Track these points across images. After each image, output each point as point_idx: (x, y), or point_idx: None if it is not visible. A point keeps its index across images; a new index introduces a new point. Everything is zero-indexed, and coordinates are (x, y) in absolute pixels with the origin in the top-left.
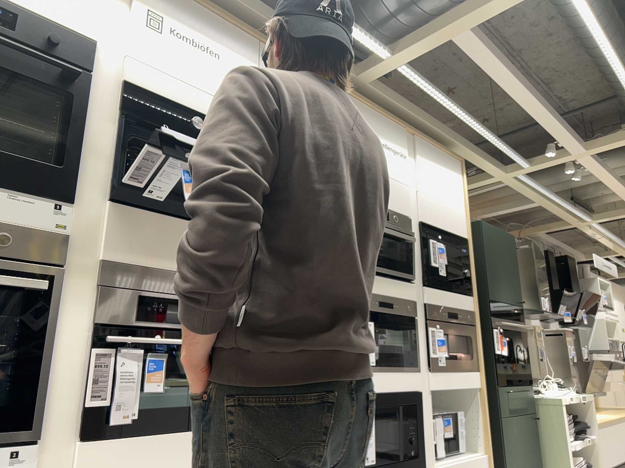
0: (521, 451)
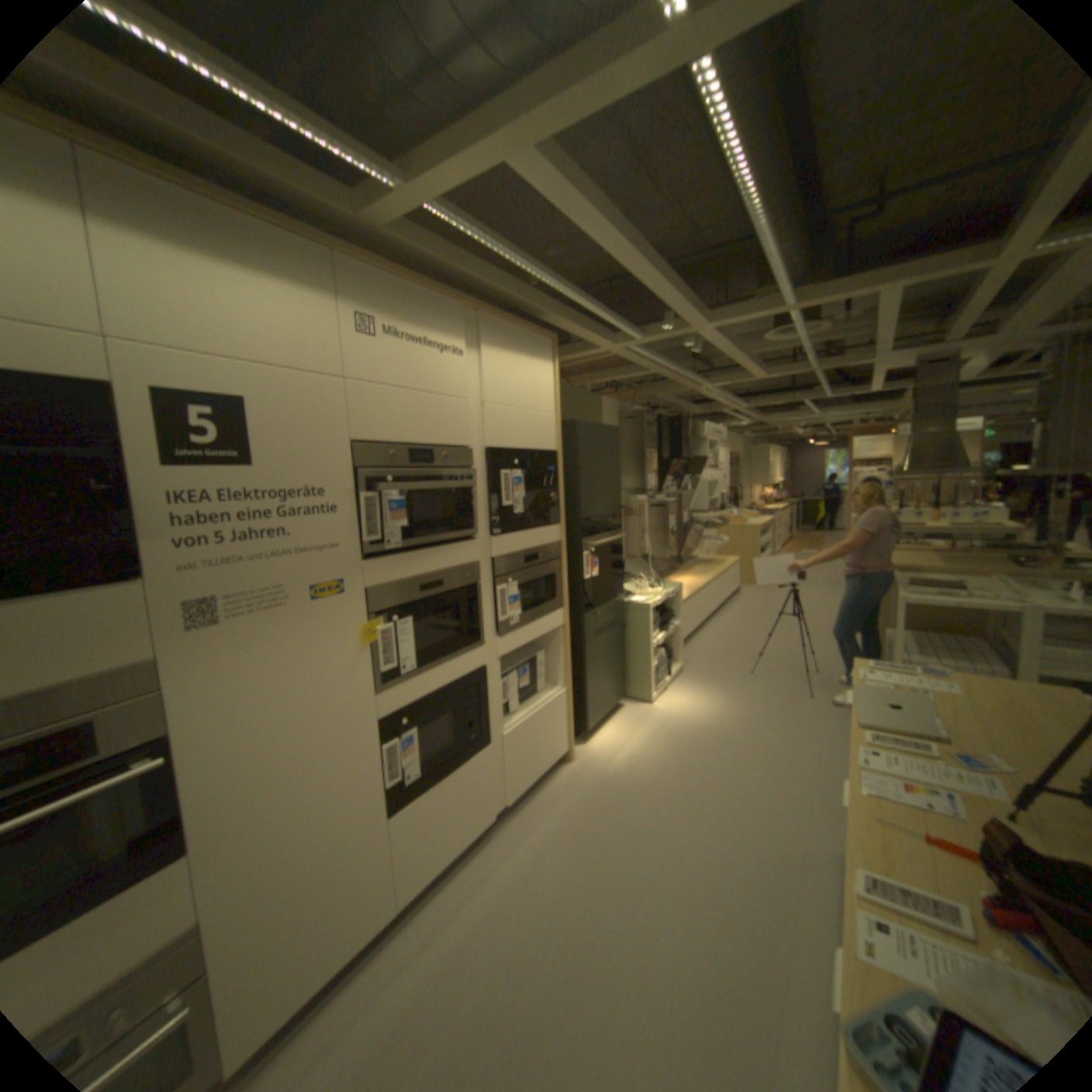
0: (604, 665)
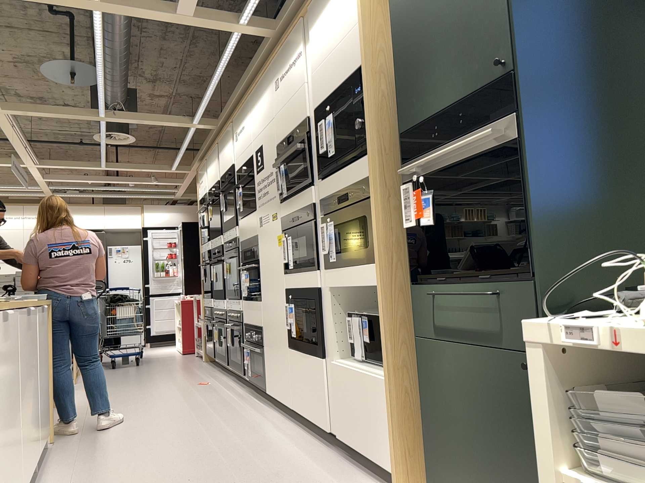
0: (474, 416)
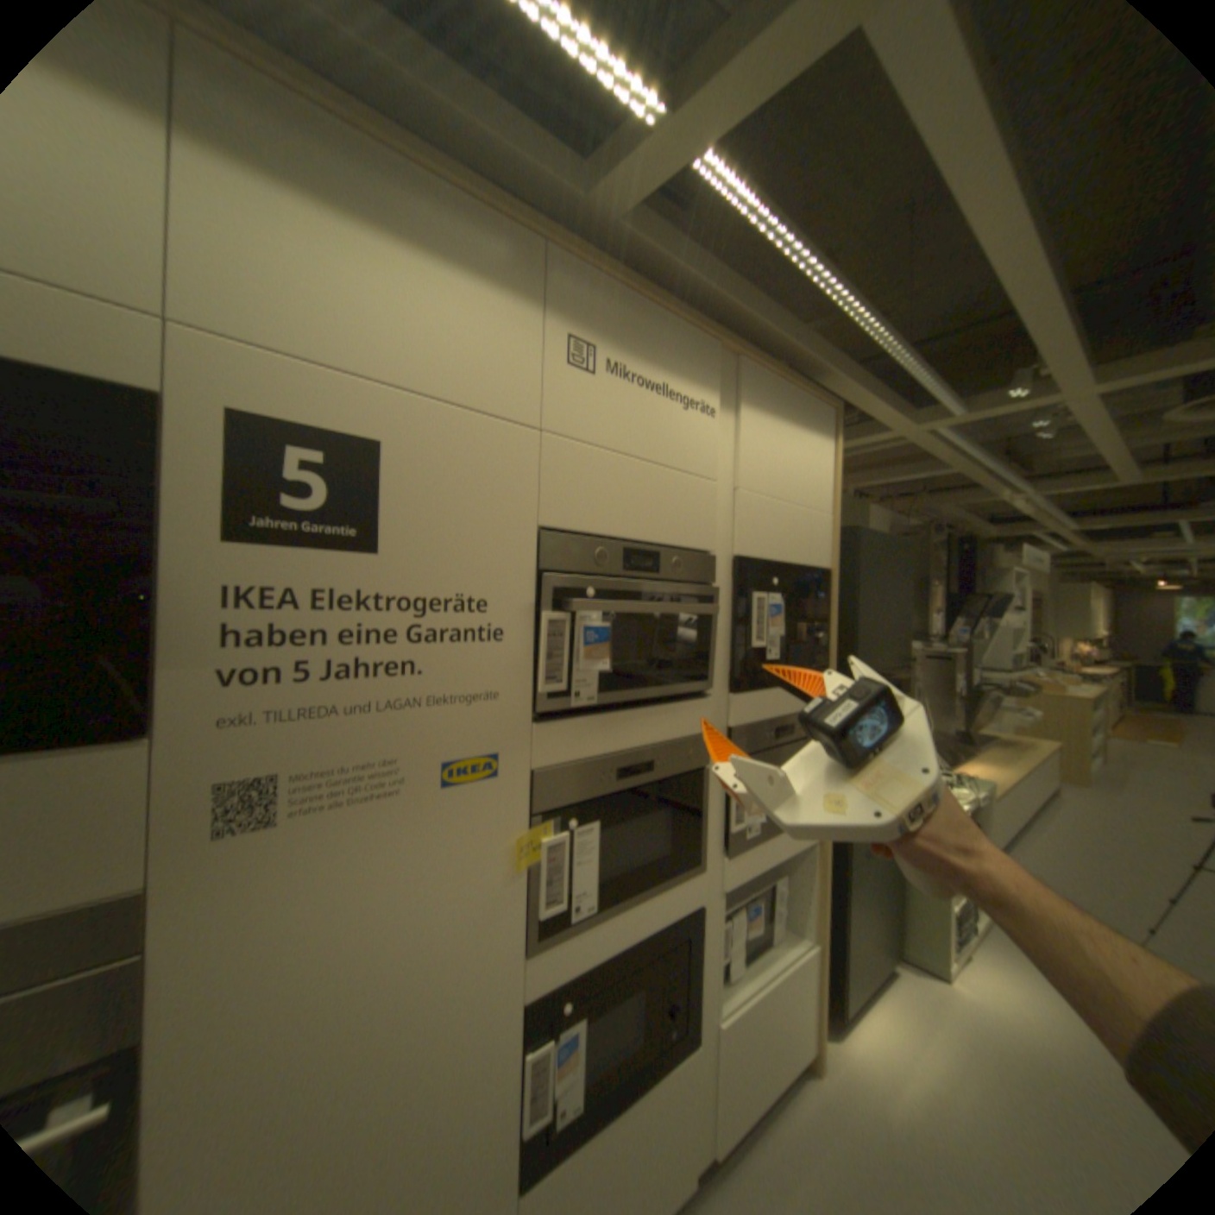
0: (876, 909)
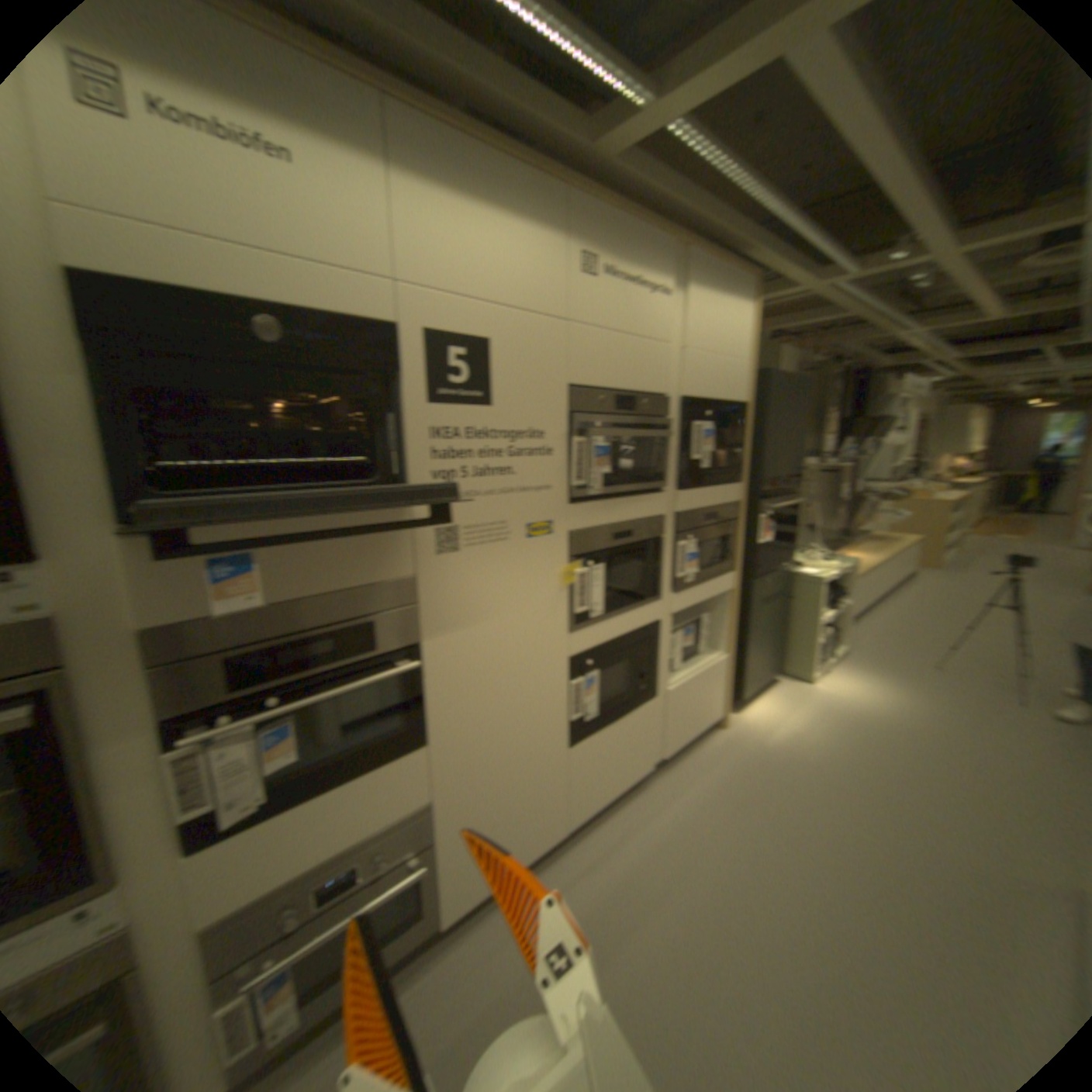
0: (769, 637)
